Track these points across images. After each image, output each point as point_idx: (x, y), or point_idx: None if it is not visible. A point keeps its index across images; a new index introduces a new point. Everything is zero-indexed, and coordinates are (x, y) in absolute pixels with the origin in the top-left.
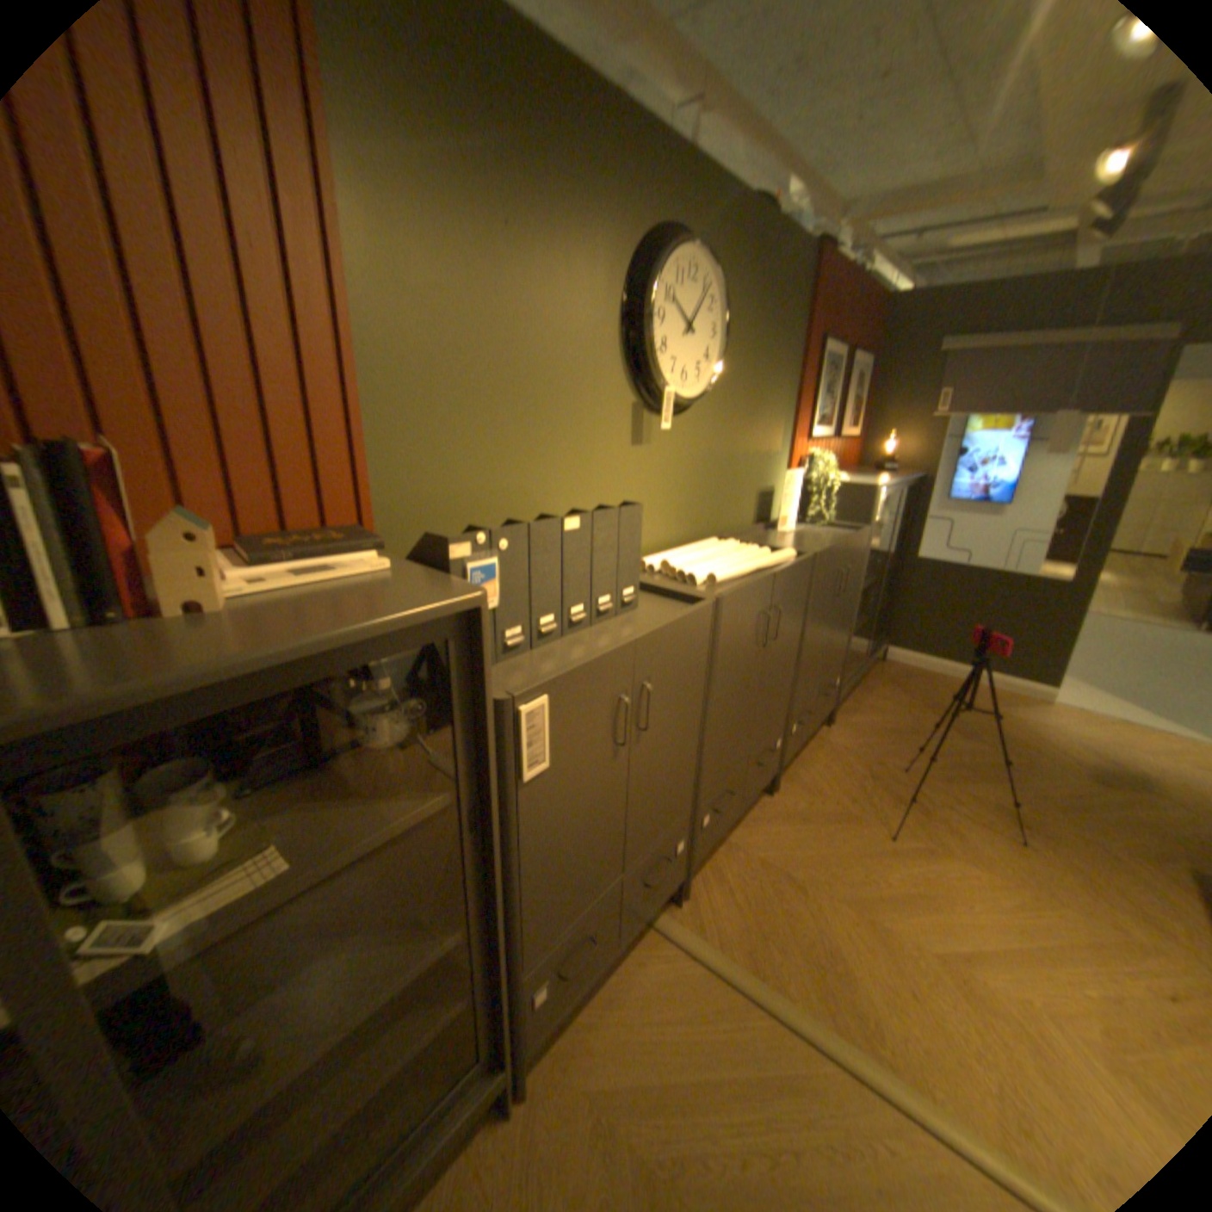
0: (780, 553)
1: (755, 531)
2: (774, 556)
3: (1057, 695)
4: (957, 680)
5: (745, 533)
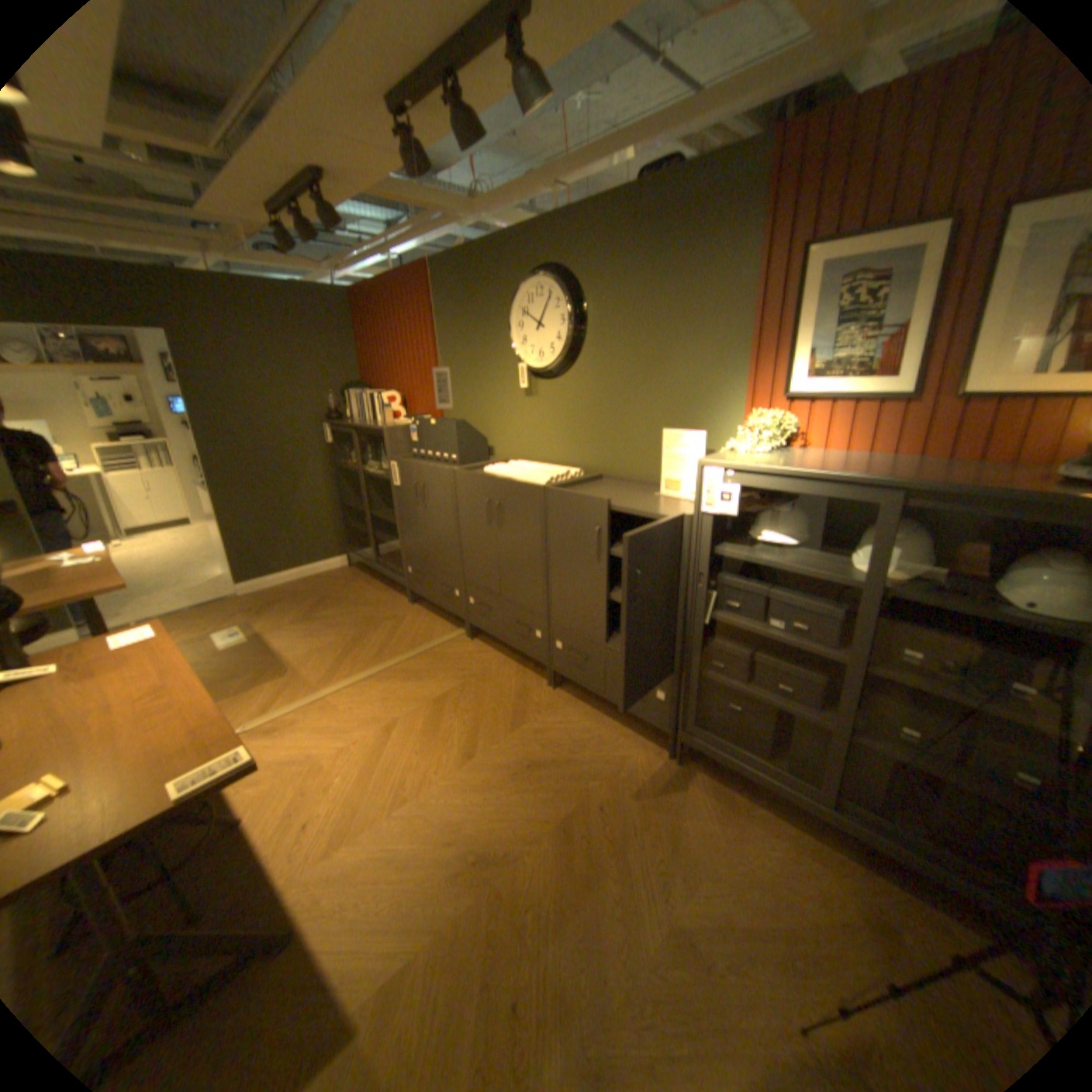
0: (533, 479)
1: (646, 486)
2: (527, 477)
3: None
4: None
5: (631, 482)
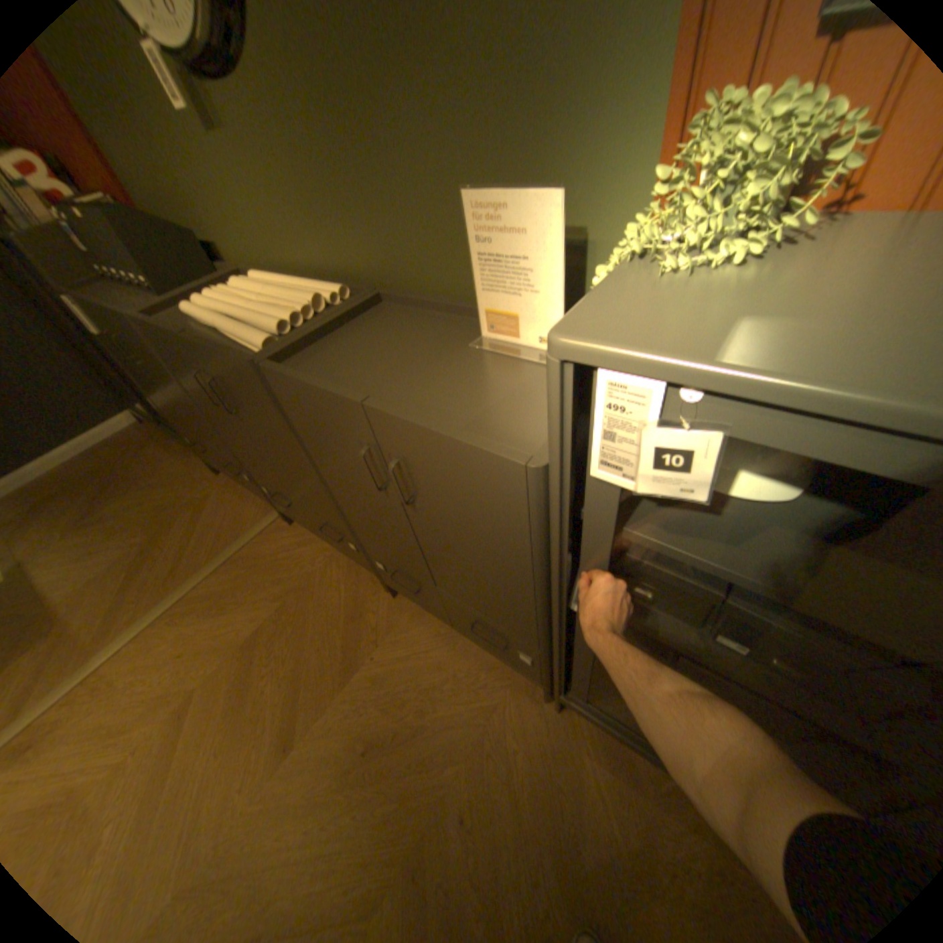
0: (243, 332)
1: (456, 315)
2: (234, 328)
3: None
4: None
5: (429, 308)
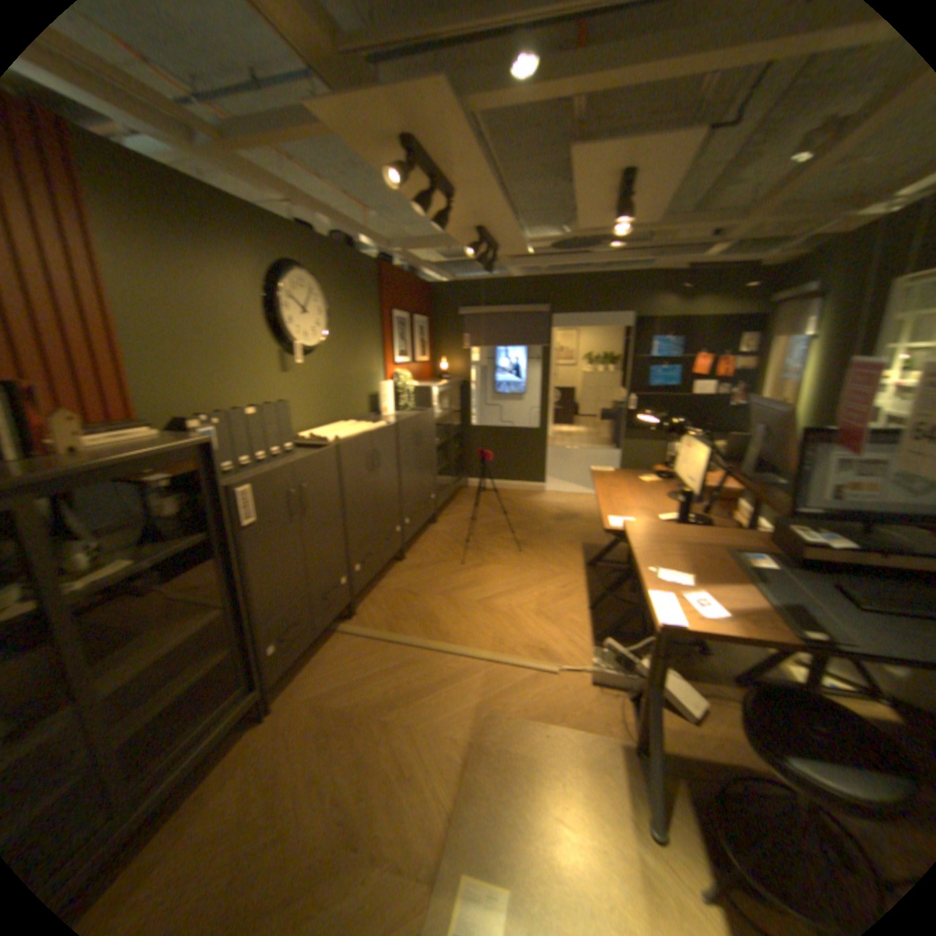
0: (375, 424)
1: (367, 417)
2: (371, 425)
3: (544, 487)
4: (501, 489)
5: (361, 418)
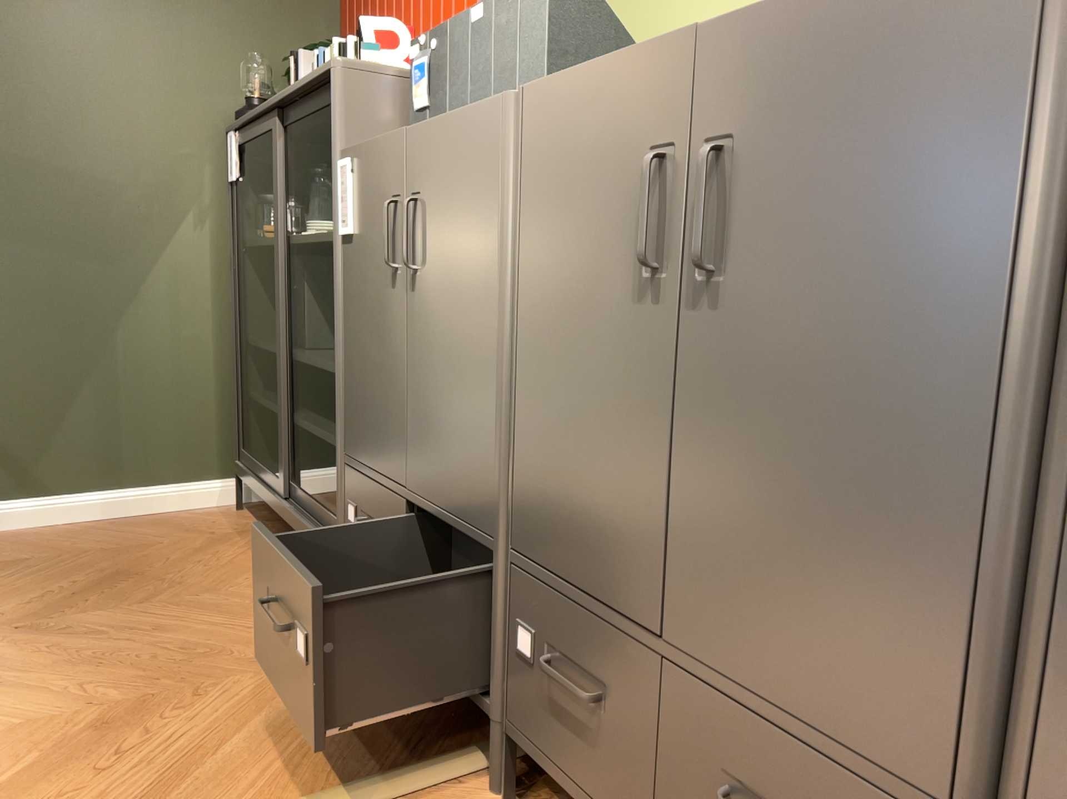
0: None
1: None
2: None
3: None
4: None
5: None
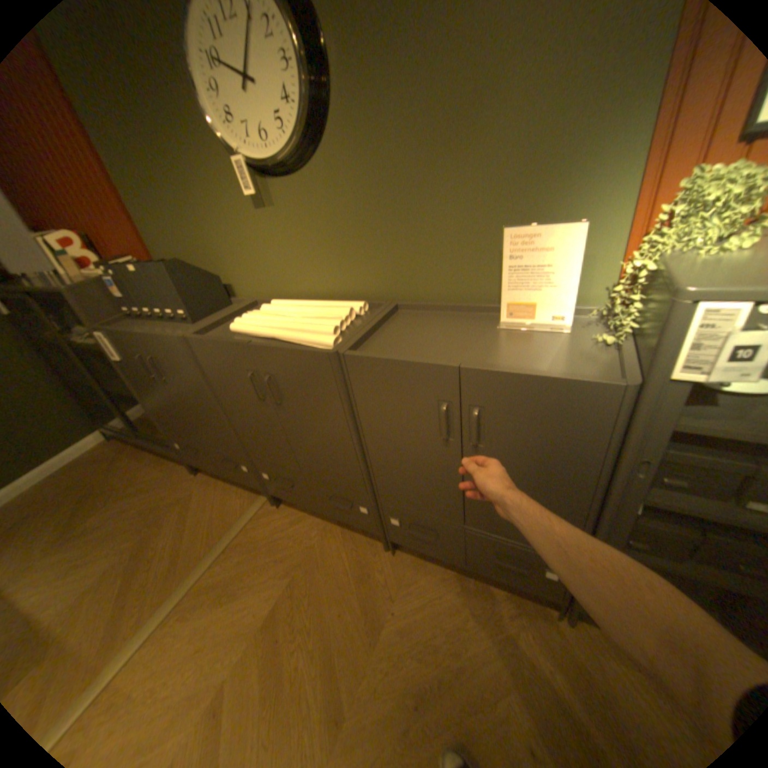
0: (310, 335)
1: (468, 312)
2: (299, 334)
3: None
4: None
5: (443, 310)
